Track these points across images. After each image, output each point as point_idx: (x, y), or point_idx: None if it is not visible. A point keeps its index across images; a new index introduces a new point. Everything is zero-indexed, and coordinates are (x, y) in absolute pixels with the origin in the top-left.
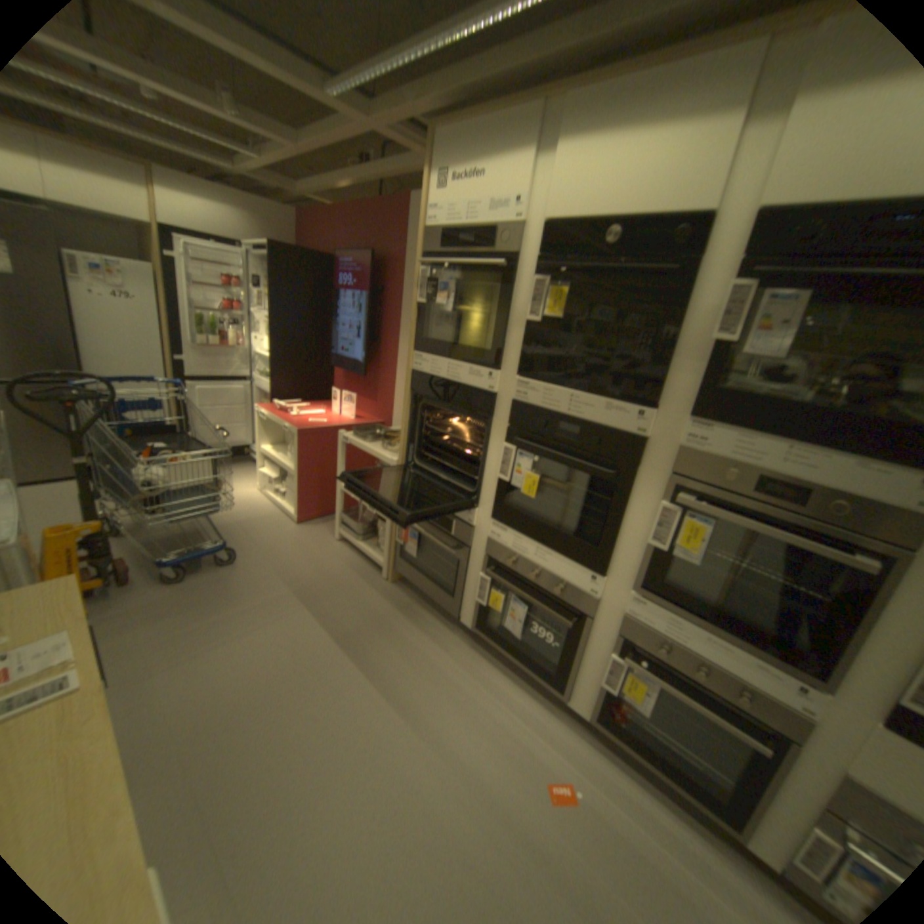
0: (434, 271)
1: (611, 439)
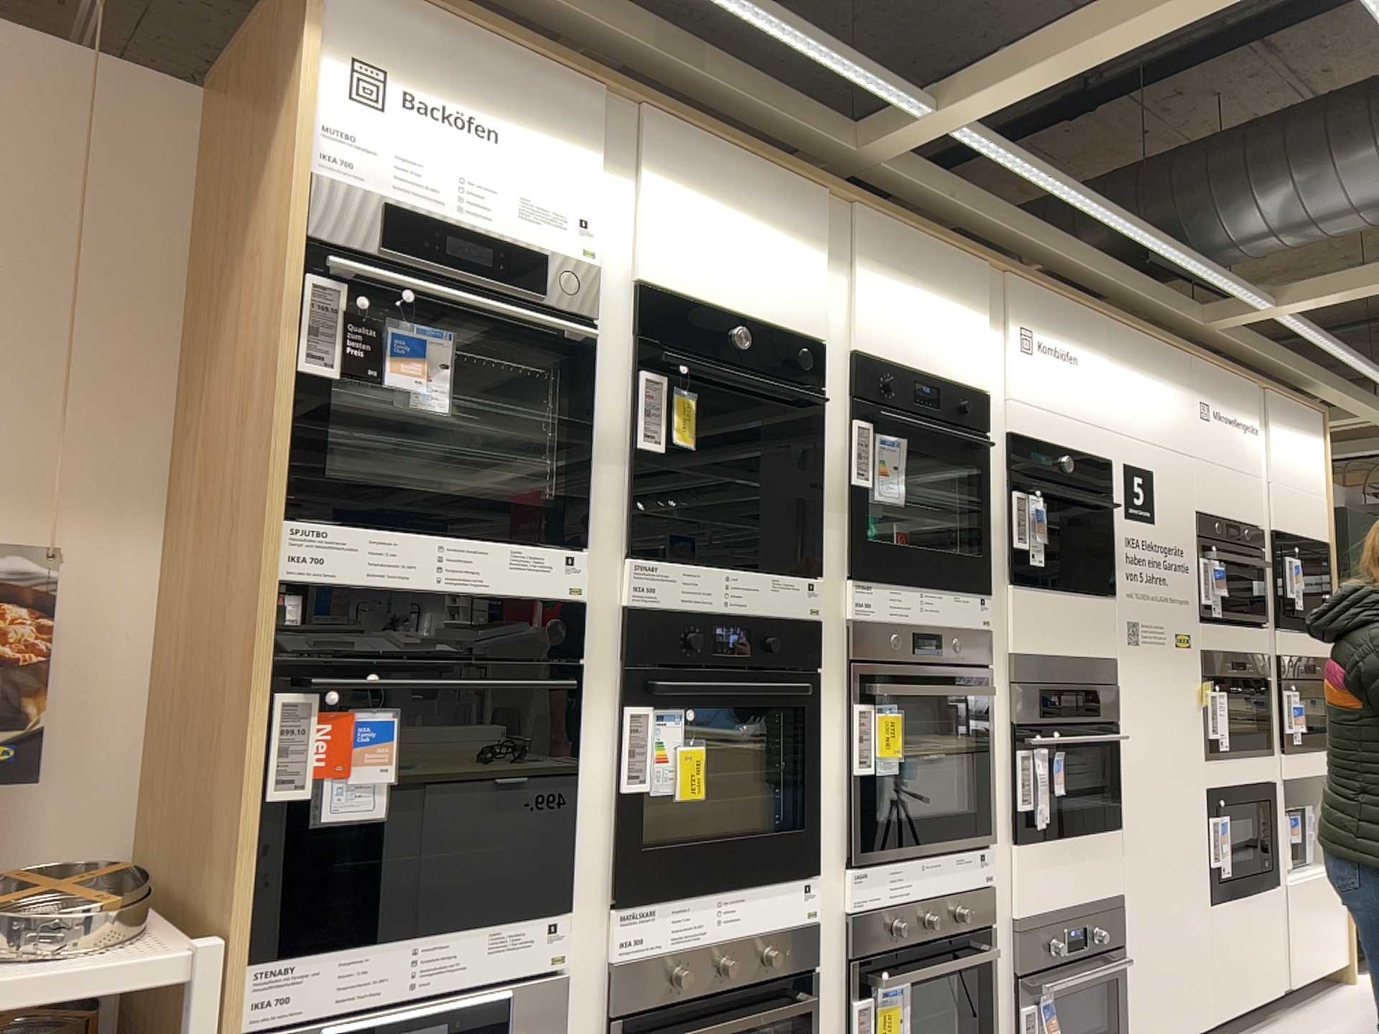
0: (366, 301)
1: (785, 629)
